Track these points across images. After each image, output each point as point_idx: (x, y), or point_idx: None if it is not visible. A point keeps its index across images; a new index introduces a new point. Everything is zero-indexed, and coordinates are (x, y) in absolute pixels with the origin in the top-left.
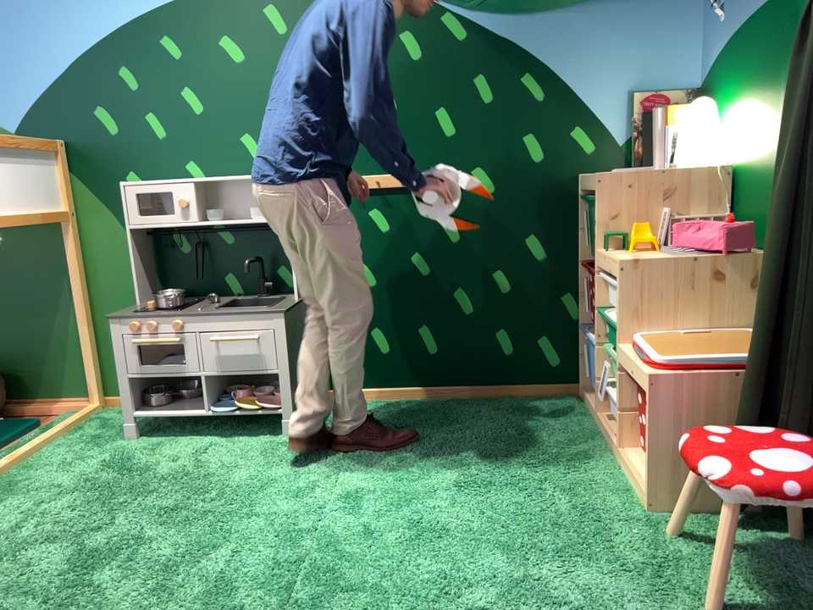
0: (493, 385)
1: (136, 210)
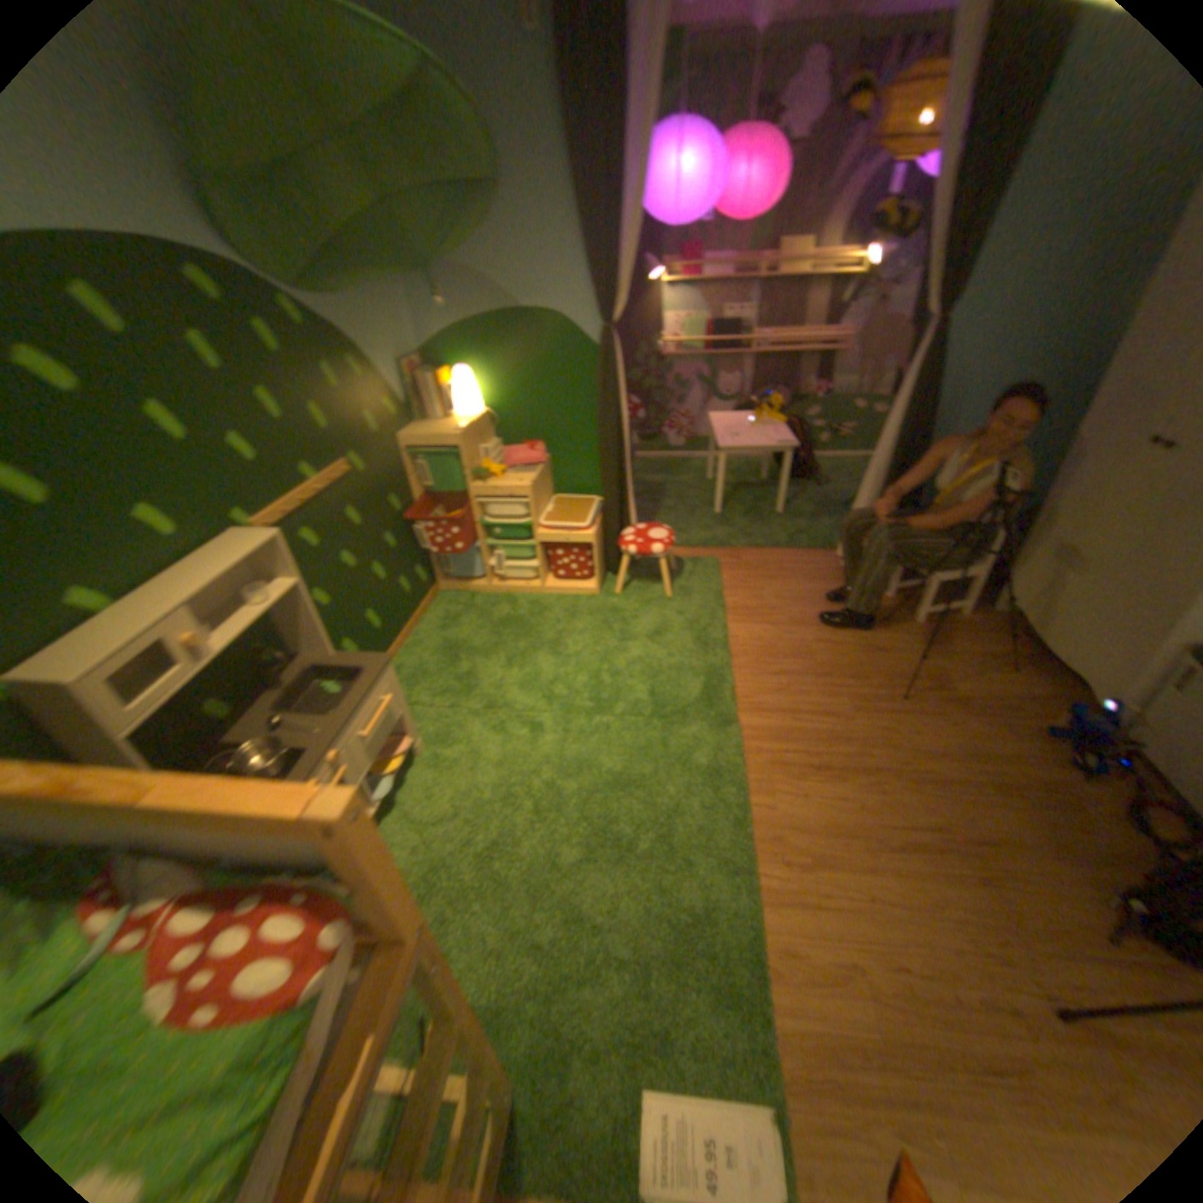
0: (408, 620)
1: (115, 705)
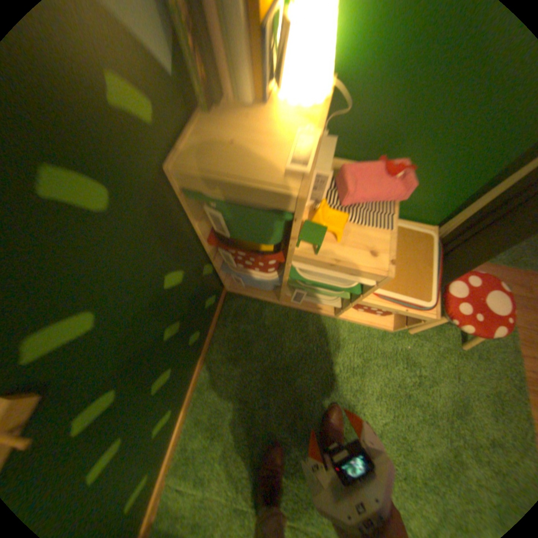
0: (202, 352)
1: None
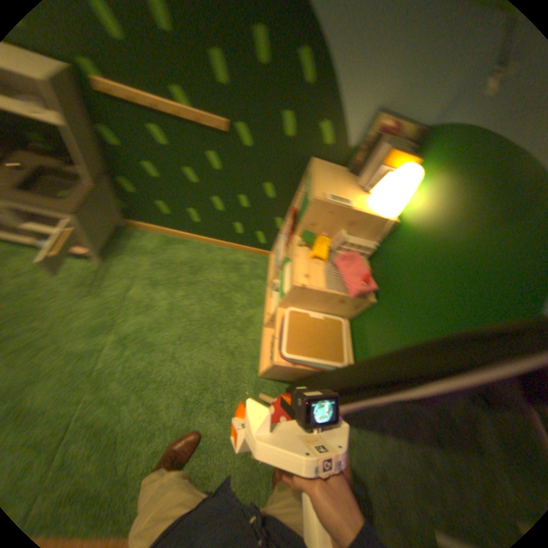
0: (226, 243)
1: None
